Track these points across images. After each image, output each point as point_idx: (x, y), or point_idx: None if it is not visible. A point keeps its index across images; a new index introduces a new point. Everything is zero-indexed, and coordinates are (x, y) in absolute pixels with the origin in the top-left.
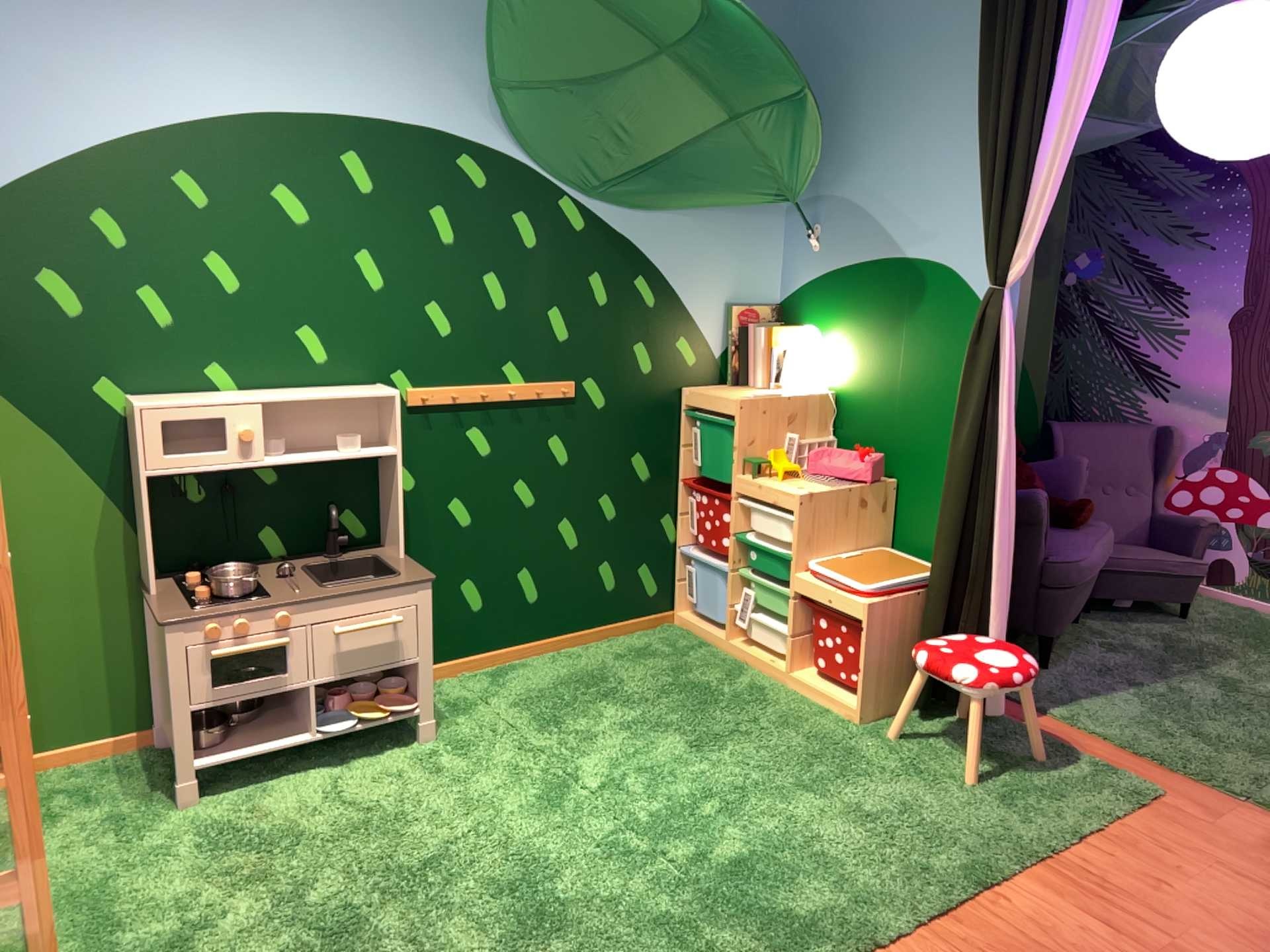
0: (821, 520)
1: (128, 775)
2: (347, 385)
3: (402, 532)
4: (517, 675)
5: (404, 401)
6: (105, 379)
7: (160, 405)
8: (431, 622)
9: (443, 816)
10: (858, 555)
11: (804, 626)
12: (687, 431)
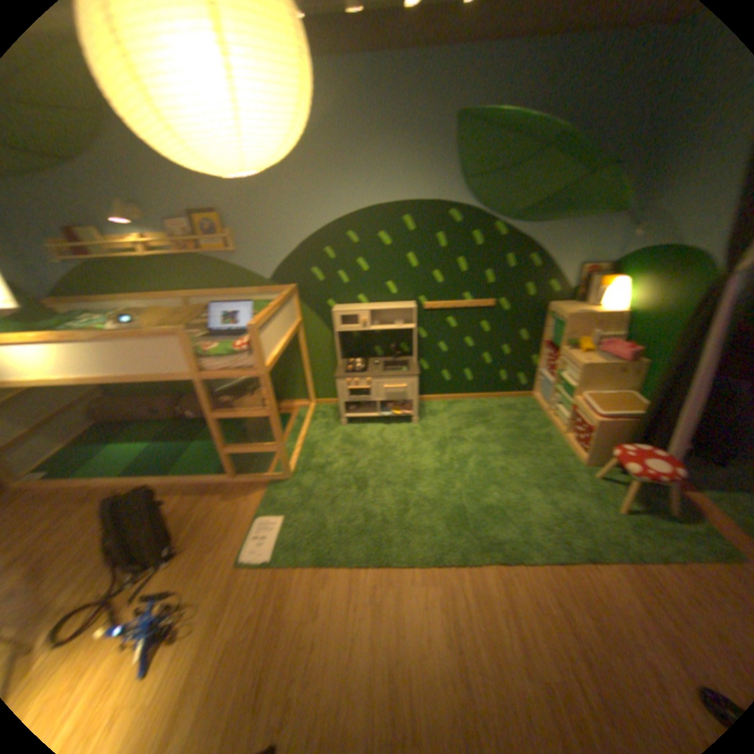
0: (592, 376)
1: (334, 412)
2: (401, 302)
3: (419, 352)
4: (457, 405)
5: (422, 308)
6: (328, 300)
7: (338, 311)
8: (416, 388)
9: (404, 453)
10: (612, 394)
11: (575, 418)
12: (545, 323)
